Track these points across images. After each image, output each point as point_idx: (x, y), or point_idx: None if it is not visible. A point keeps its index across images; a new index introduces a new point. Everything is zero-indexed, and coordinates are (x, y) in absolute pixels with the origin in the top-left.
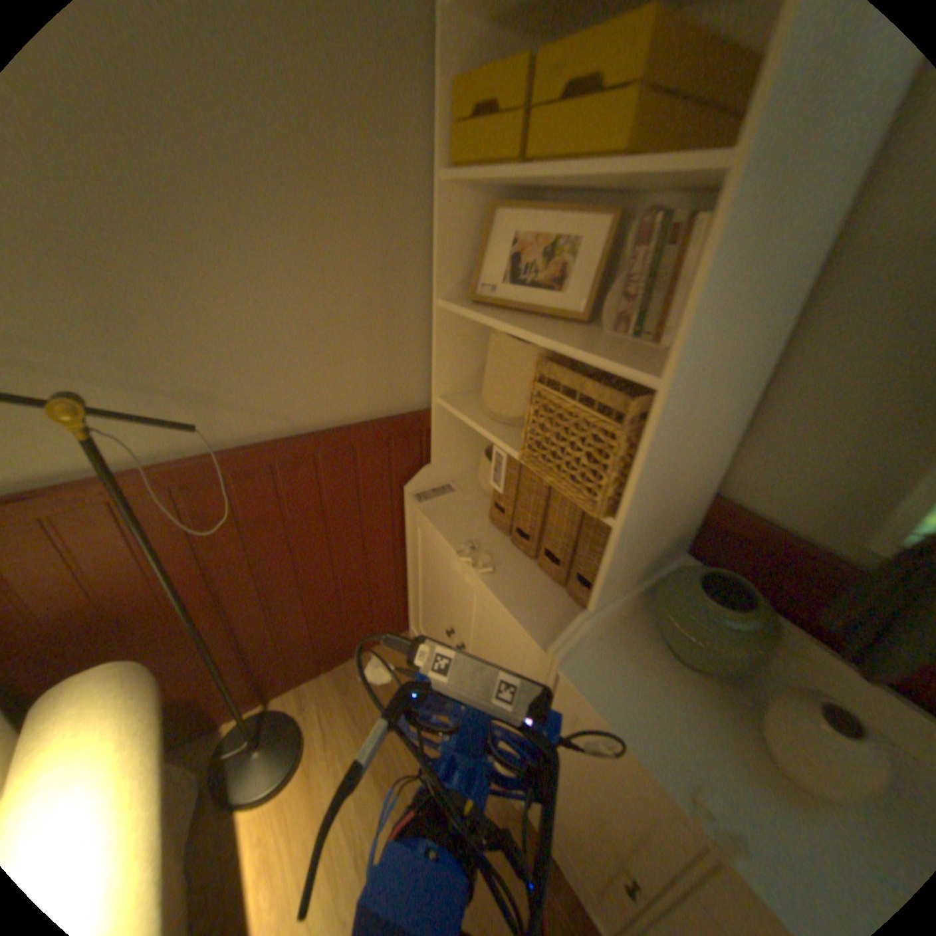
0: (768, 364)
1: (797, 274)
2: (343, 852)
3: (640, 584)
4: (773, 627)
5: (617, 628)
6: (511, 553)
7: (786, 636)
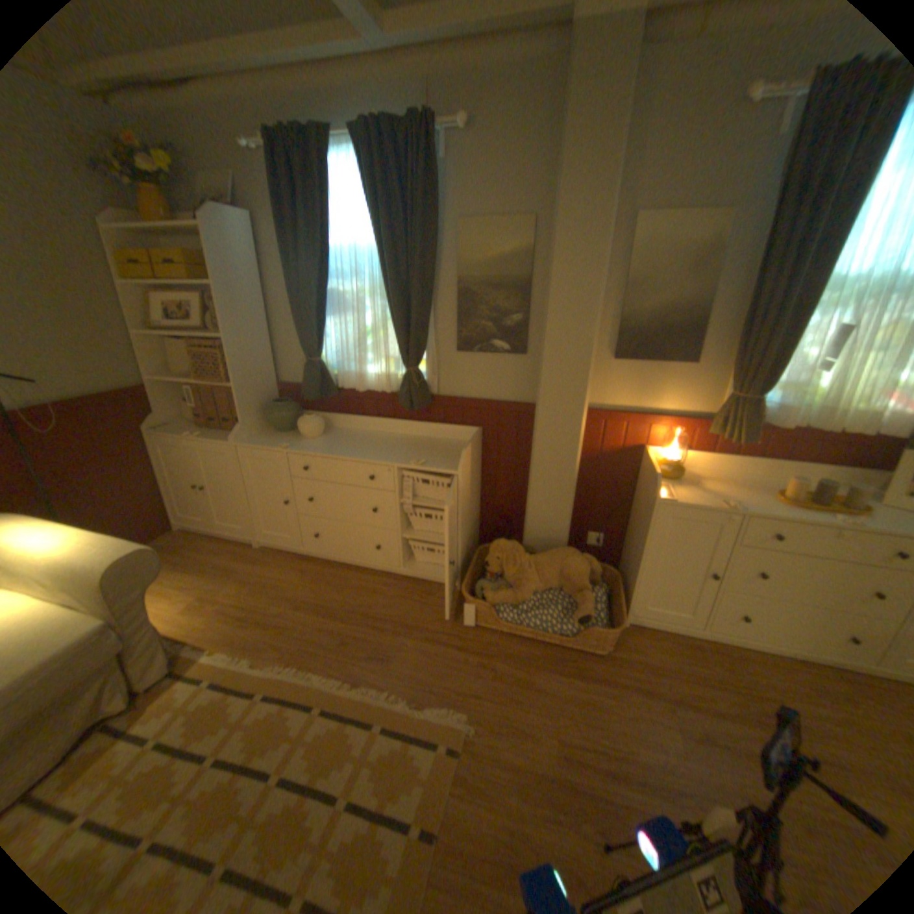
0: (262, 333)
1: (251, 307)
2: (167, 591)
3: (258, 415)
4: (293, 405)
5: (256, 433)
6: (208, 432)
7: (300, 408)
